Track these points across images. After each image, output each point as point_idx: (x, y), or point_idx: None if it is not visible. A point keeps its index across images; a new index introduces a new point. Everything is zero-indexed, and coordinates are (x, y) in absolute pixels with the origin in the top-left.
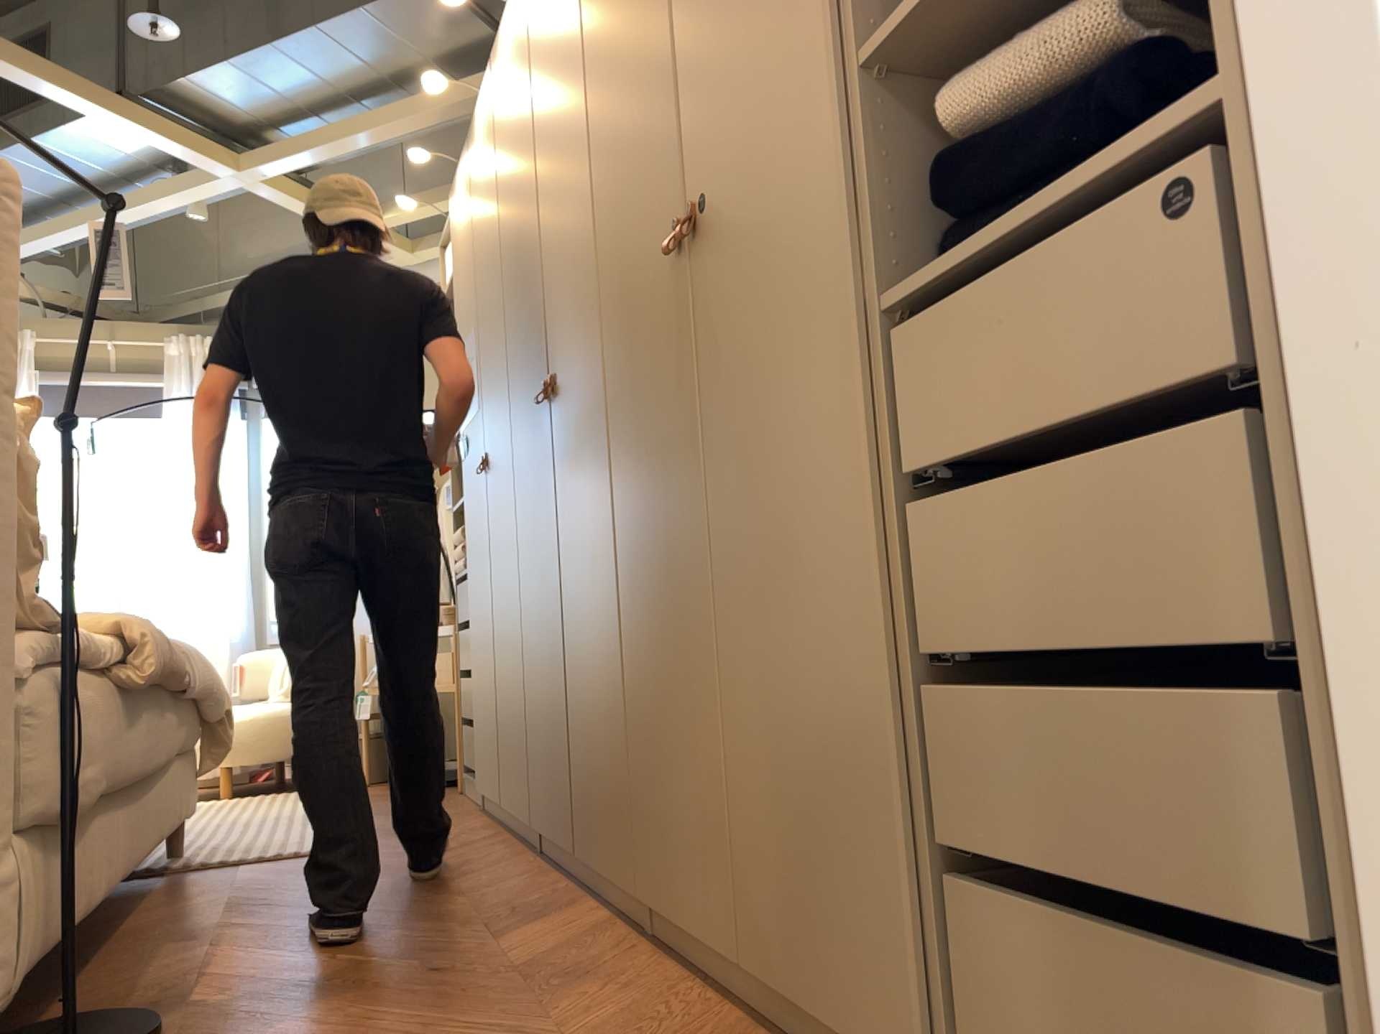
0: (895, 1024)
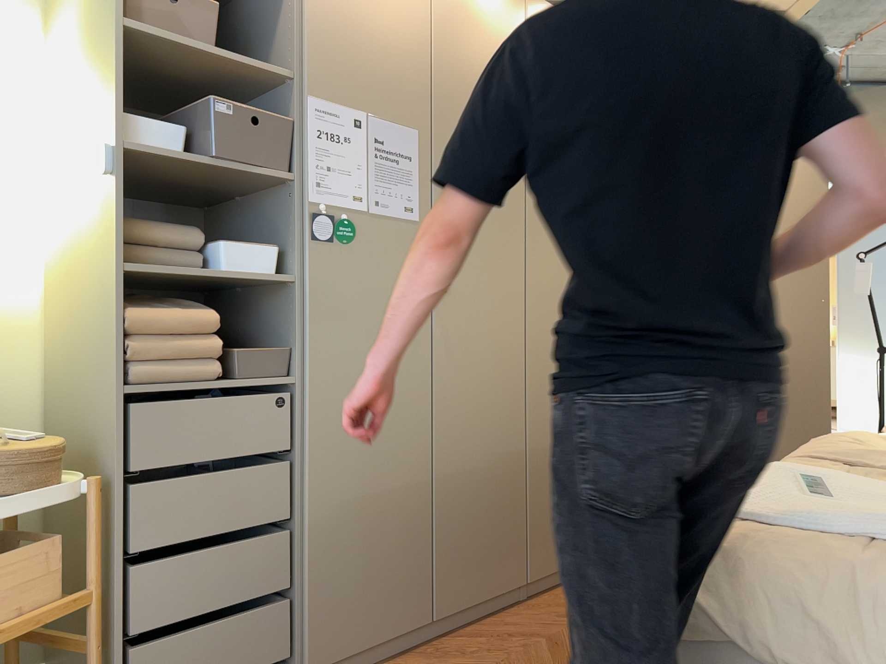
0: None
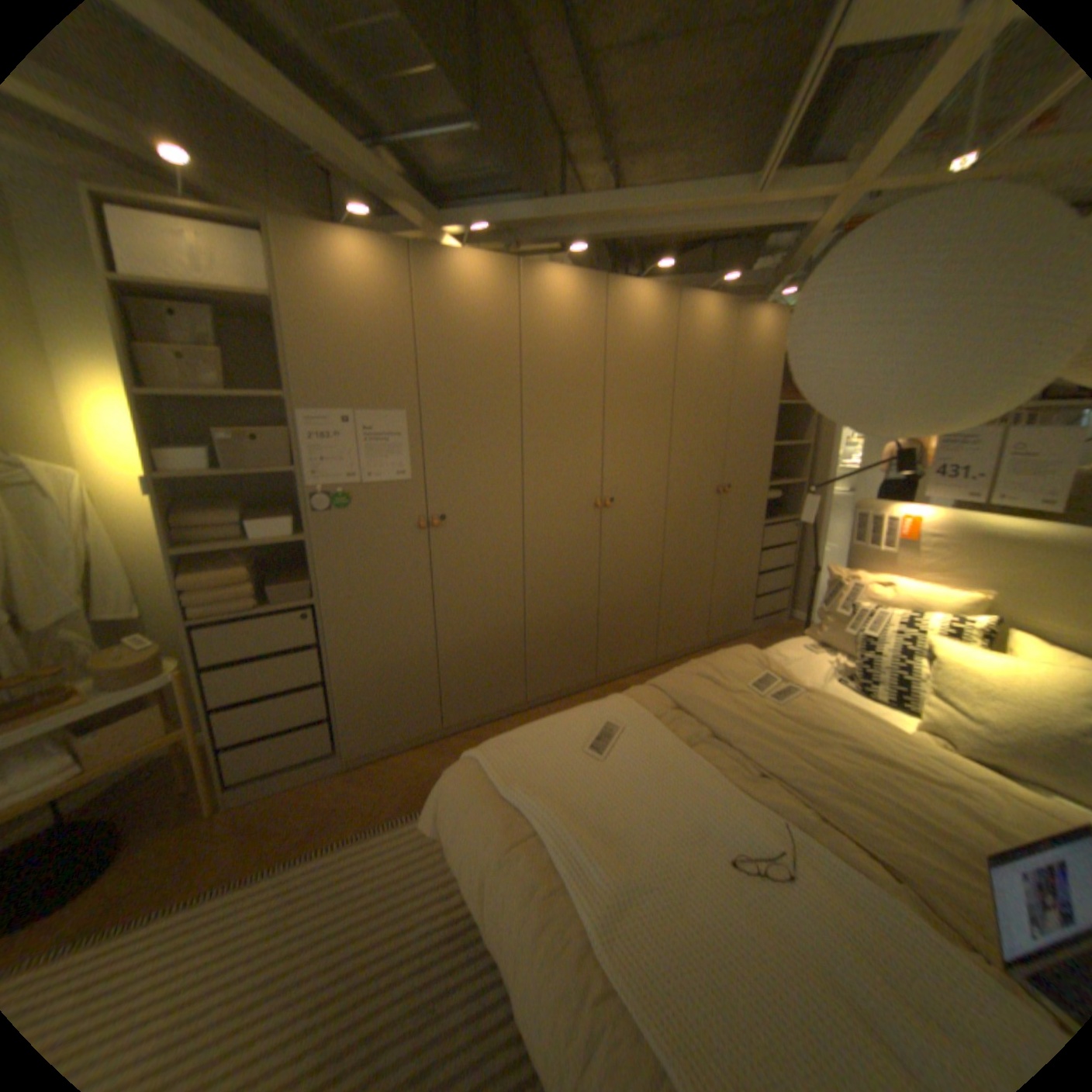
0: (749, 627)
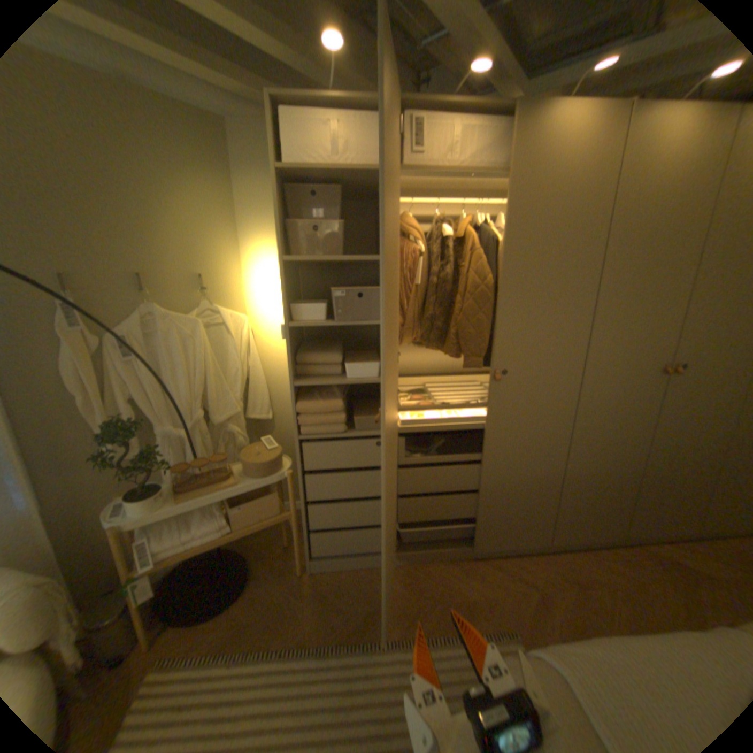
0: None
